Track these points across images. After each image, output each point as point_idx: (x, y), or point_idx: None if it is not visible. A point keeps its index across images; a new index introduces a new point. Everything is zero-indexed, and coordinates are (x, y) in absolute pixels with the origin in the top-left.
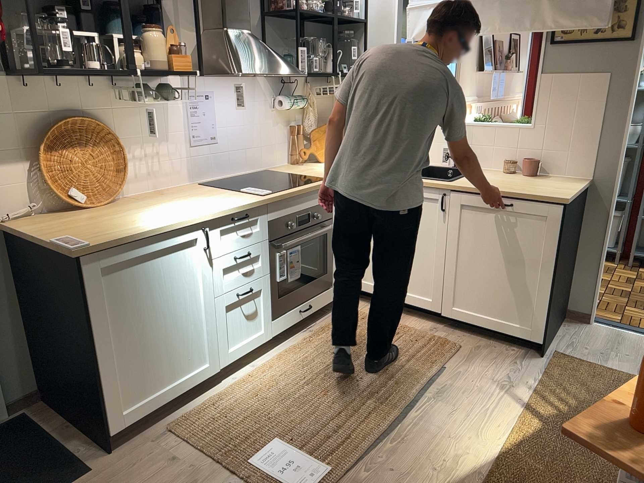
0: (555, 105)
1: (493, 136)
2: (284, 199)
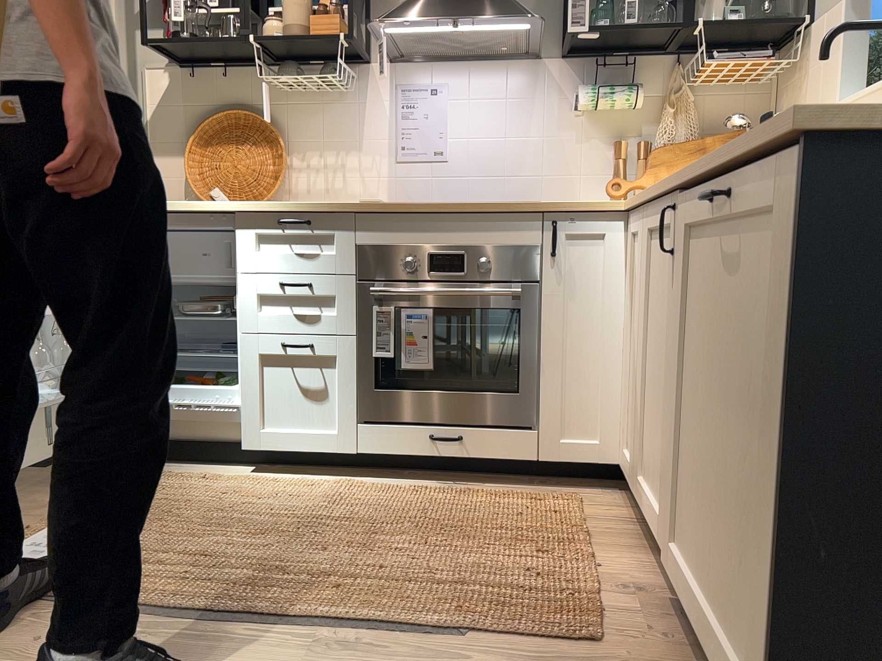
0: None
1: None
2: (393, 213)
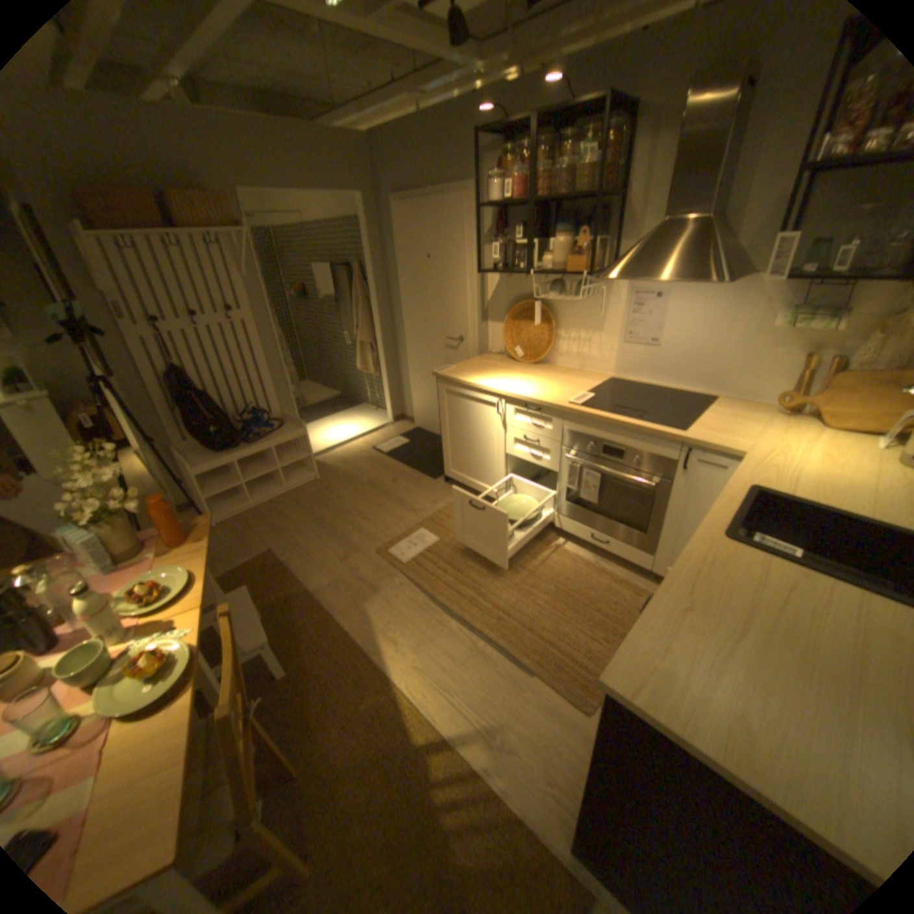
0: None
1: None
2: (583, 416)
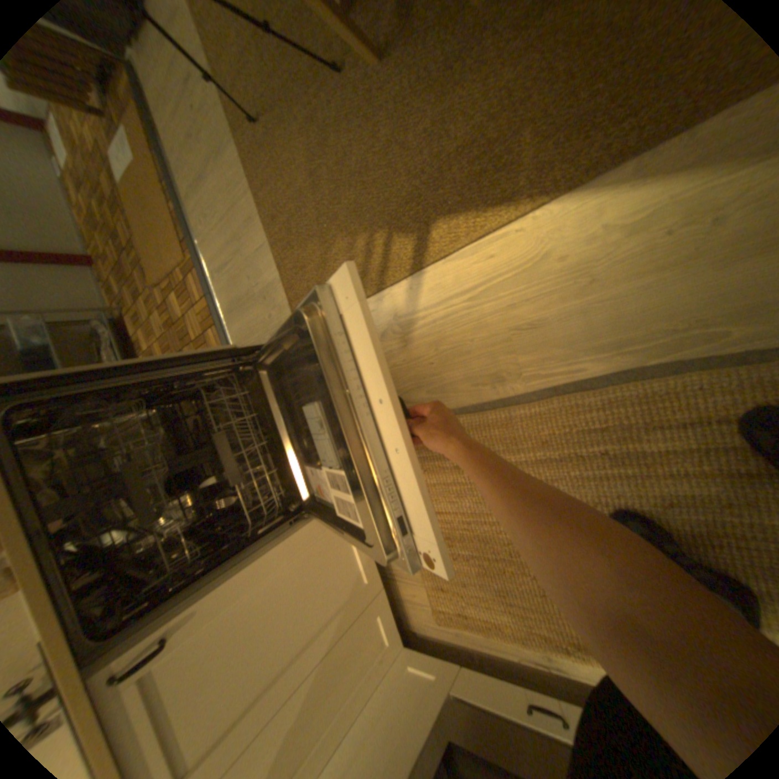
0: None
1: None
2: None
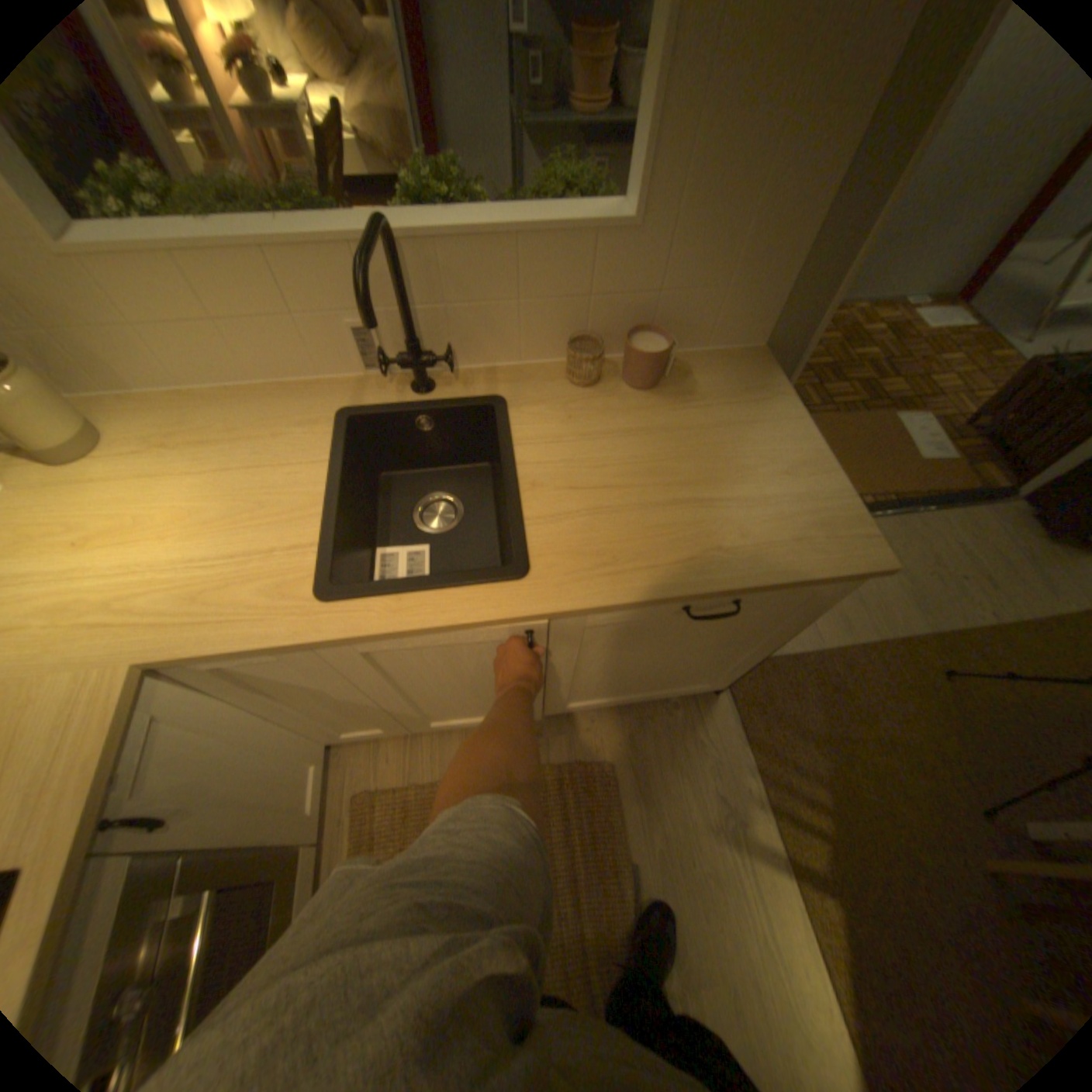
0: (713, 133)
1: (507, 270)
2: None
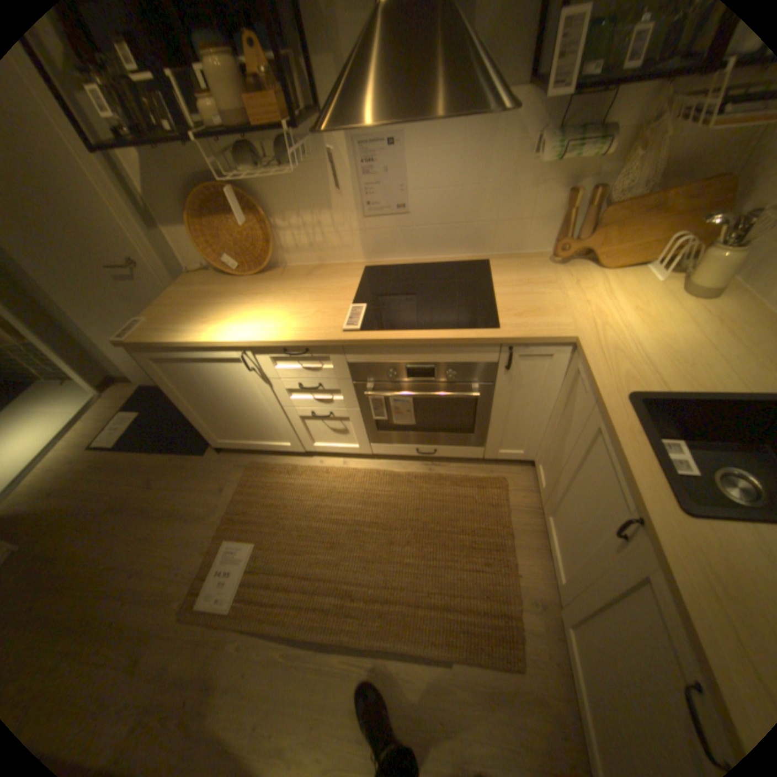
0: None
1: None
2: (372, 344)
